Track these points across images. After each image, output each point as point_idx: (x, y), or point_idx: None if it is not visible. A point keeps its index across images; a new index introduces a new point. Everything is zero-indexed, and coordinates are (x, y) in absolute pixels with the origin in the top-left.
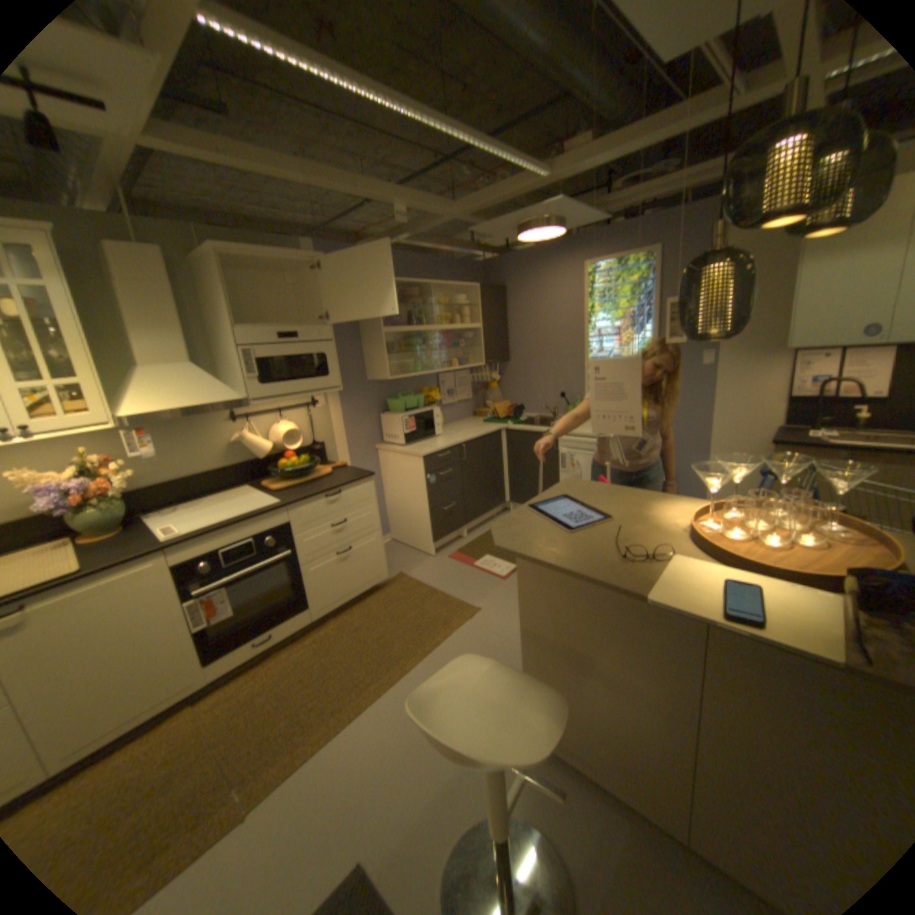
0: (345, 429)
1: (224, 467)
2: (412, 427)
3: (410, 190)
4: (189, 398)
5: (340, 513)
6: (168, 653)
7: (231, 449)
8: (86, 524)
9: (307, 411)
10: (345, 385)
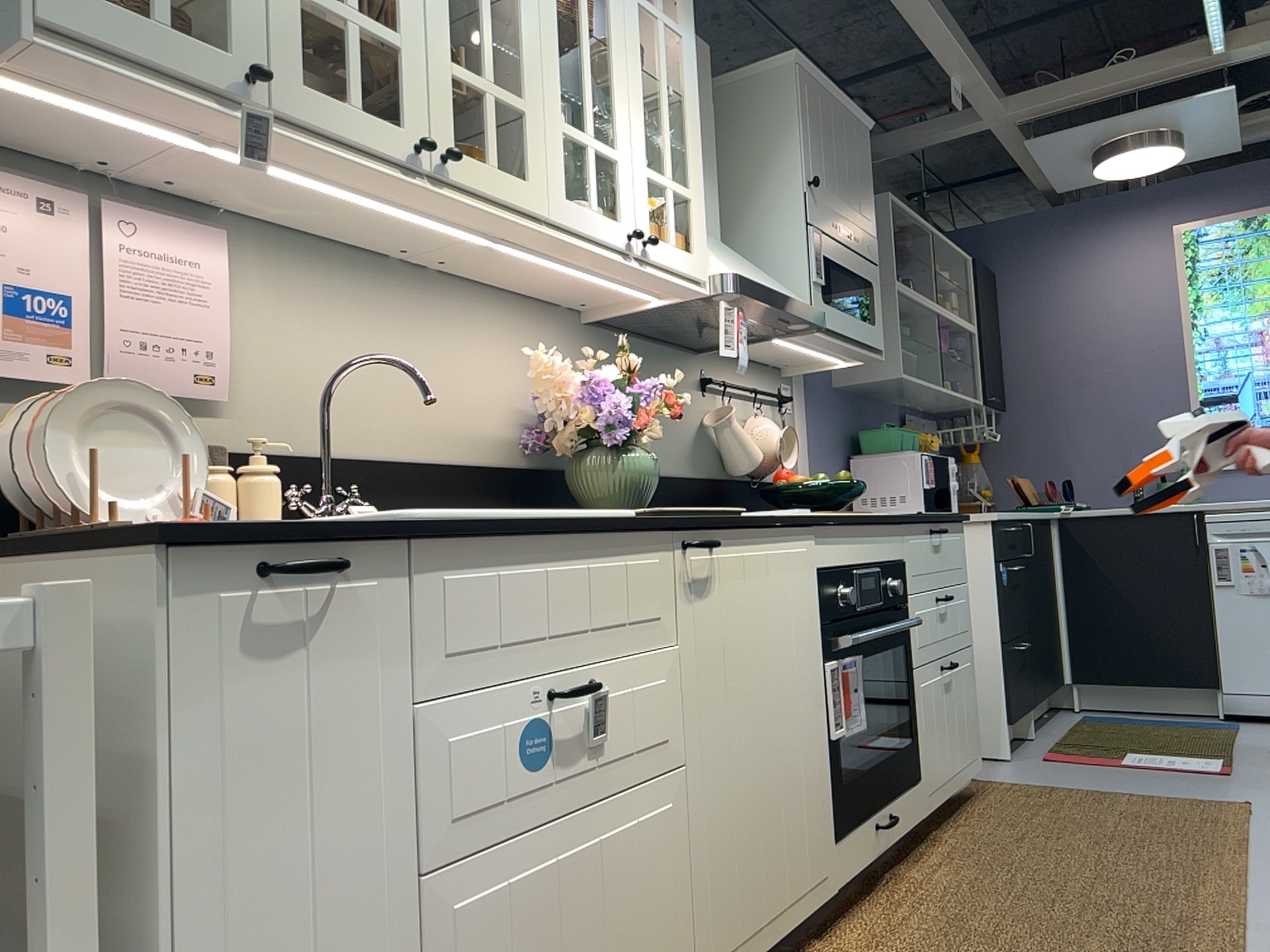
0: (813, 471)
1: (692, 478)
2: (934, 479)
3: (979, 61)
4: (771, 284)
5: (943, 578)
6: (812, 772)
7: (700, 445)
8: (625, 481)
9: (779, 413)
10: (814, 383)
